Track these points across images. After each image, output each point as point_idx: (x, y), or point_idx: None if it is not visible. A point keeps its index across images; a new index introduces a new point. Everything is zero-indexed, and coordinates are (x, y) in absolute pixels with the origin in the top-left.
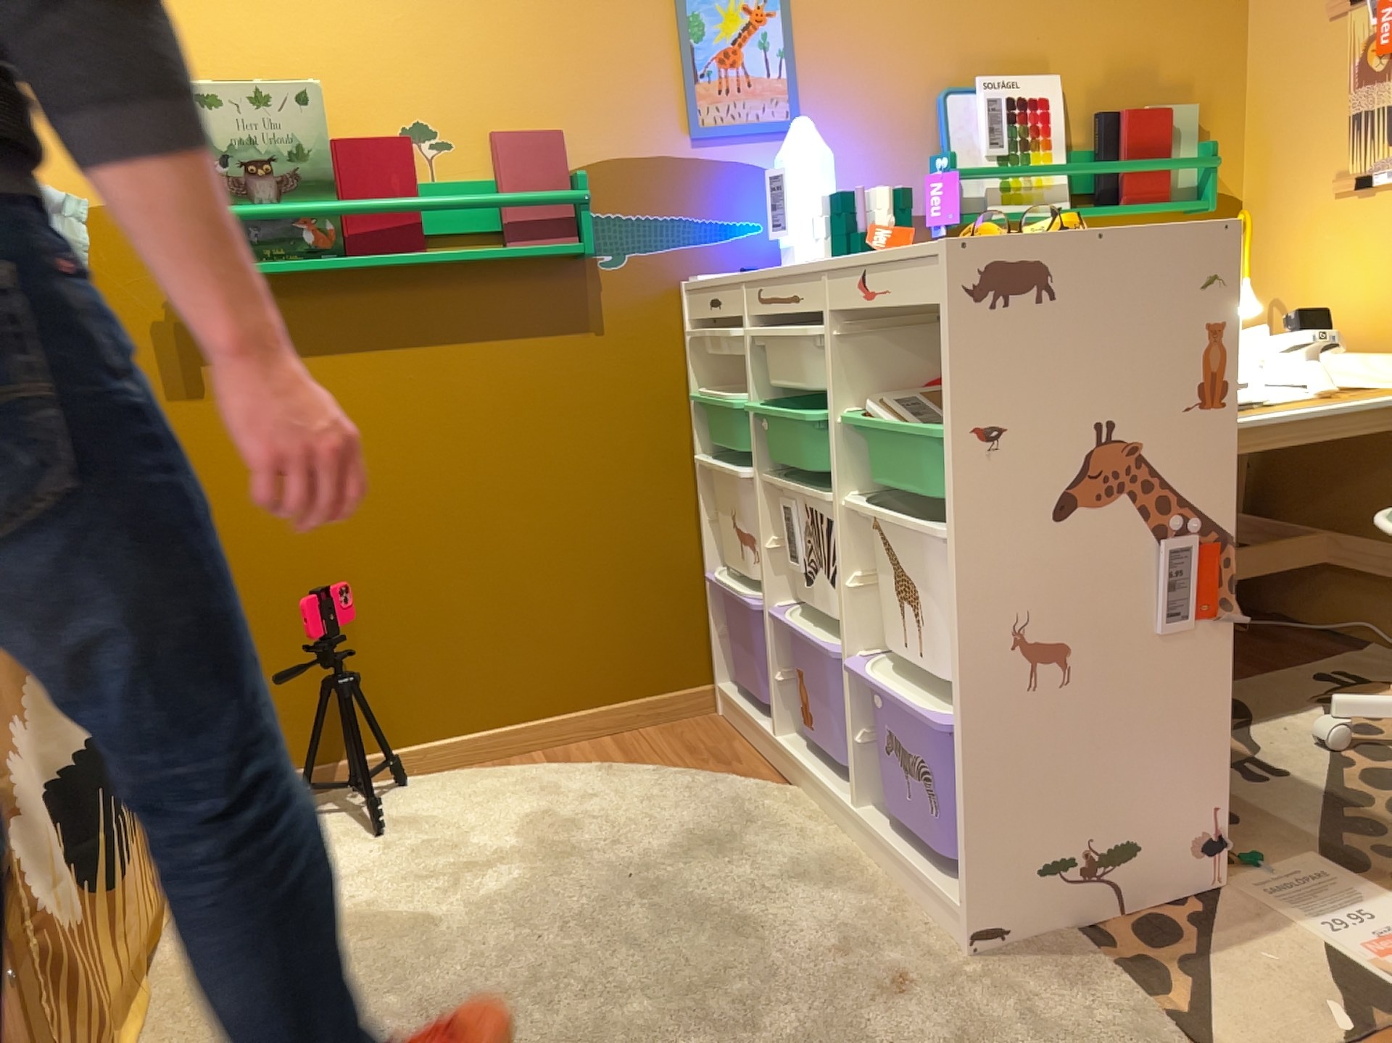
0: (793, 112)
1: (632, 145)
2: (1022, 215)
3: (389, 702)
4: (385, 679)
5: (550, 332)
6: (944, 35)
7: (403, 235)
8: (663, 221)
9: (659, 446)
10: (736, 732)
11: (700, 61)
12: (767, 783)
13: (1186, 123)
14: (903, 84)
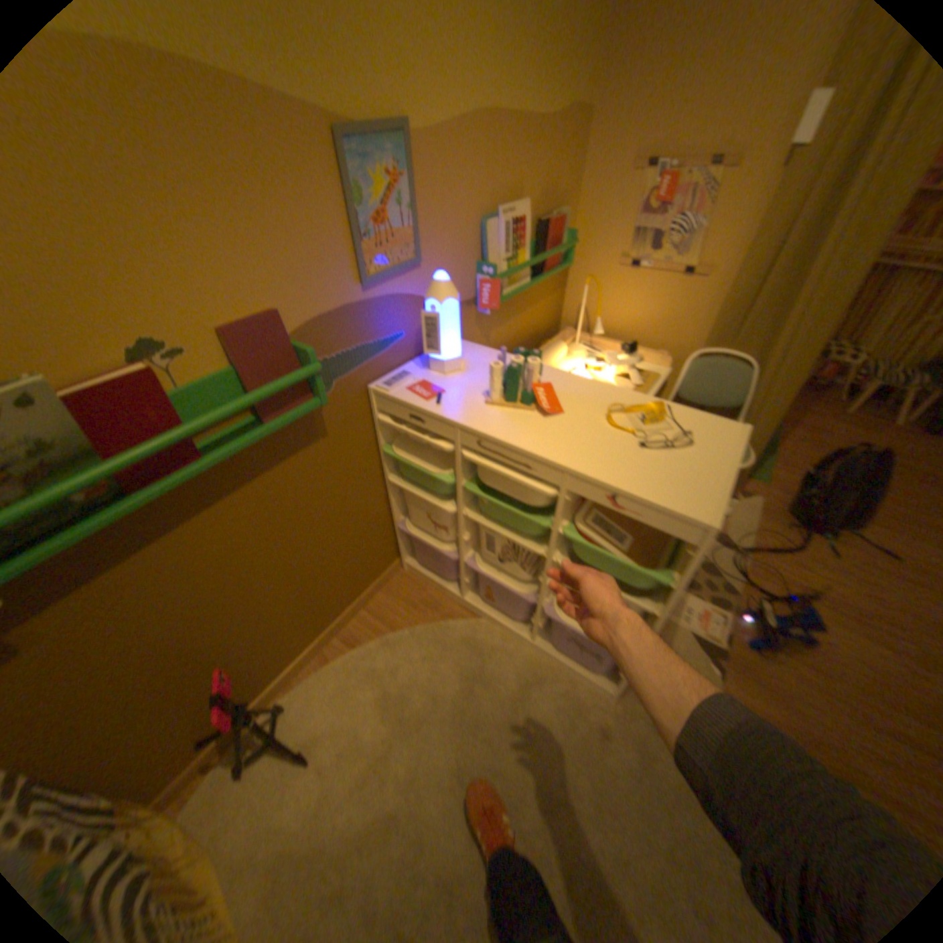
0: (417, 251)
1: (326, 301)
2: (517, 293)
3: (252, 680)
4: (247, 673)
5: (296, 452)
6: (485, 175)
7: (176, 450)
8: (352, 351)
9: (365, 478)
10: (422, 581)
11: (362, 223)
12: (464, 616)
13: (566, 218)
14: (467, 216)
